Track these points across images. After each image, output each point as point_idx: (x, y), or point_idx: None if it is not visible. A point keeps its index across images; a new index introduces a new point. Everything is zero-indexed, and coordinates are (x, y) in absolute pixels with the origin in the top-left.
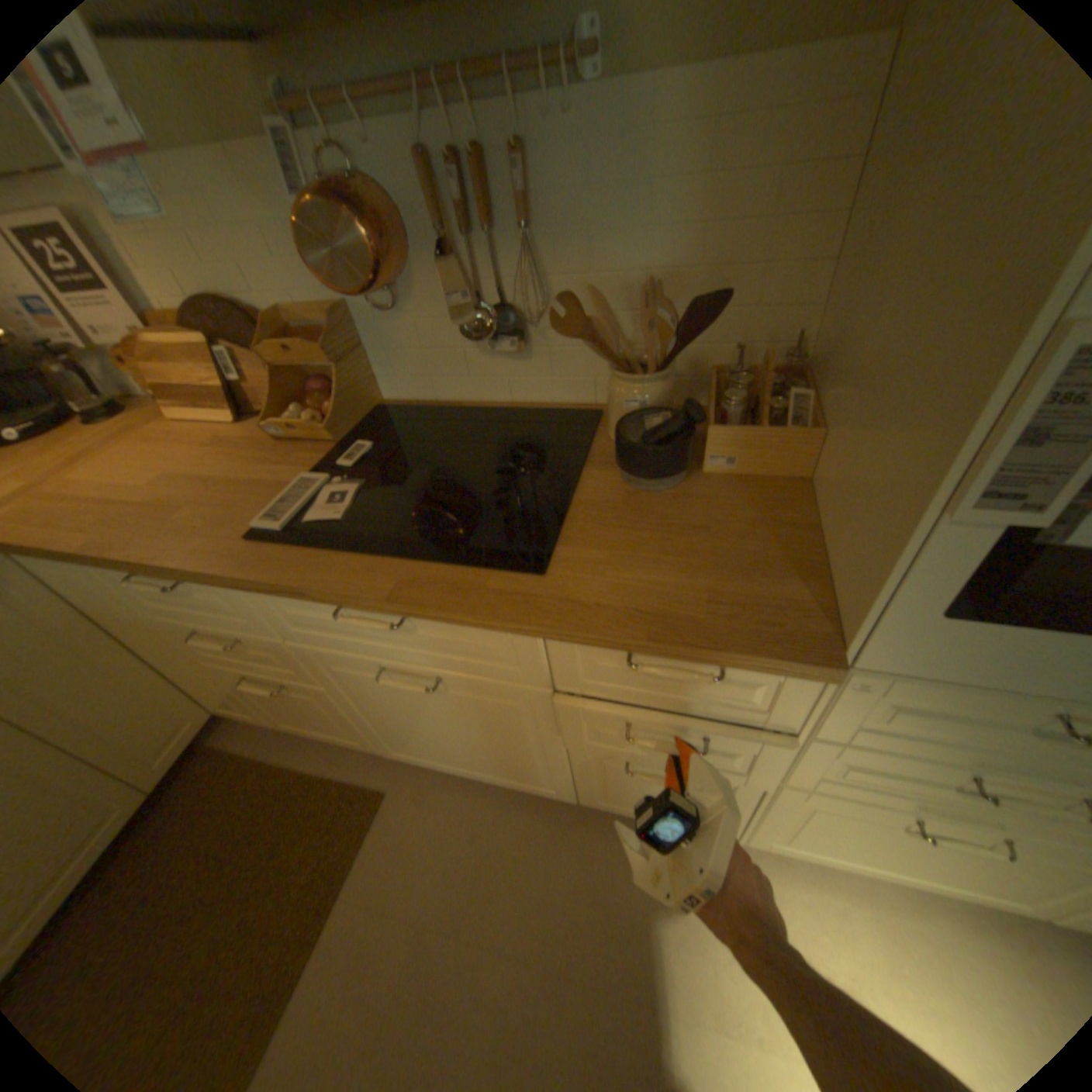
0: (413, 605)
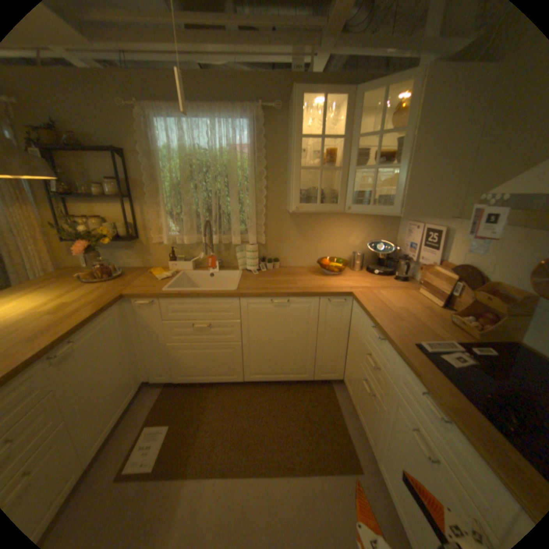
0: (460, 421)
